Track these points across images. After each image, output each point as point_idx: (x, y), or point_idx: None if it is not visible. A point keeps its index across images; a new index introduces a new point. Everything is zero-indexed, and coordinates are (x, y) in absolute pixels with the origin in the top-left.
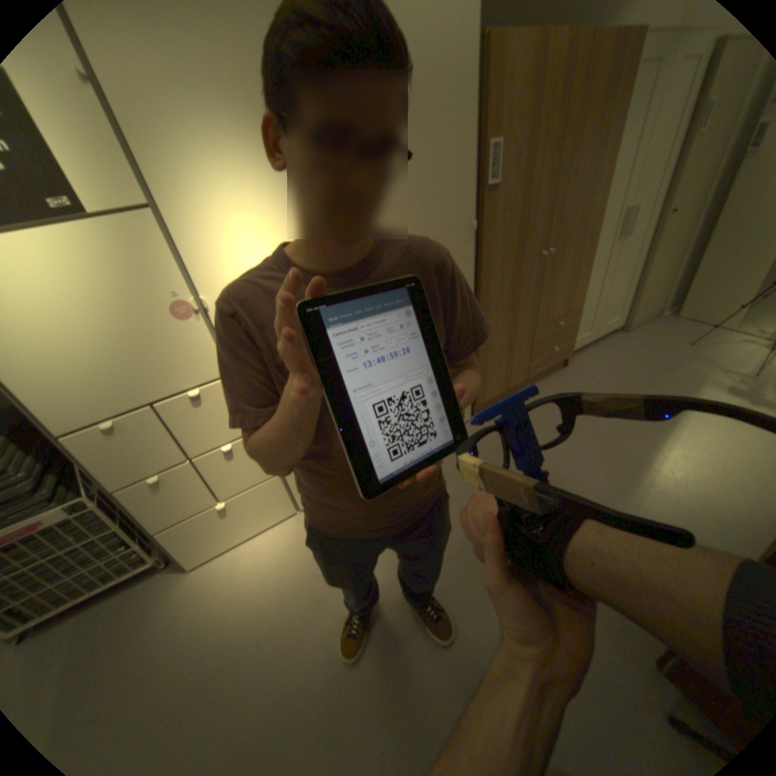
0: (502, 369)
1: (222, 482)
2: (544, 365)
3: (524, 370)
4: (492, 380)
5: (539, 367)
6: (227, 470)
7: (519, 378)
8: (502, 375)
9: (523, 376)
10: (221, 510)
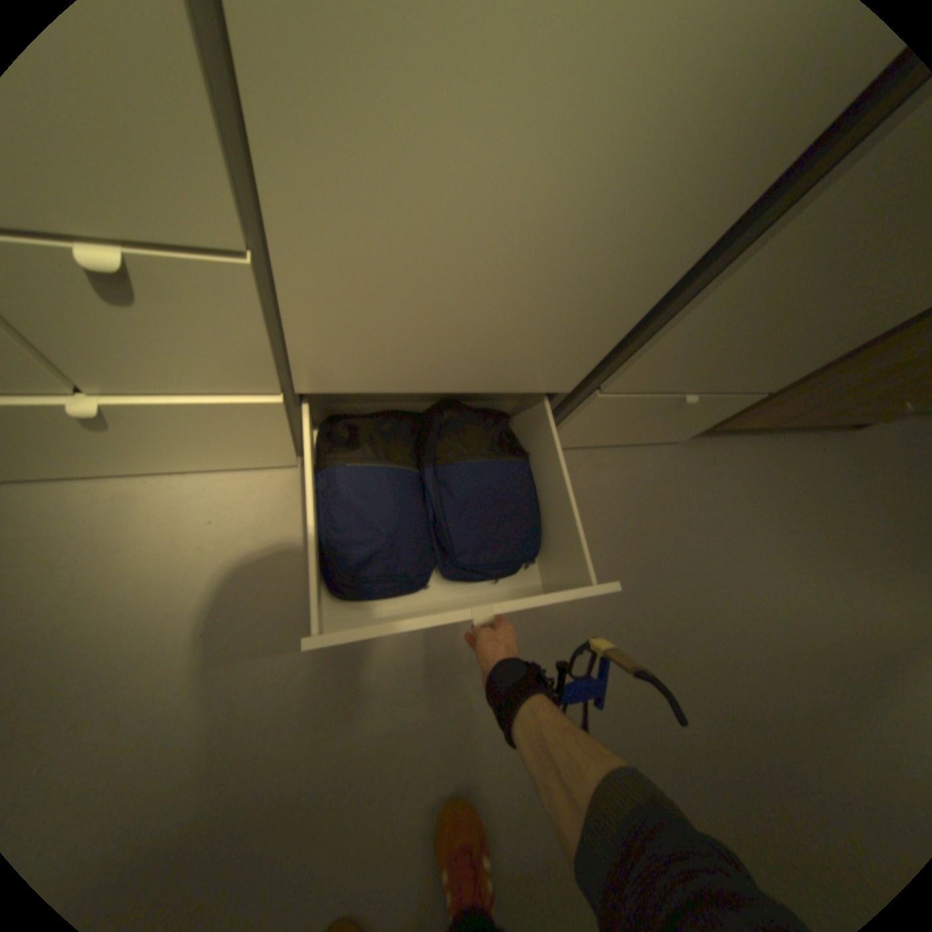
0: (826, 397)
1: (92, 348)
2: (860, 417)
3: (836, 412)
4: (791, 405)
5: (850, 417)
6: (113, 325)
7: (813, 418)
8: (809, 405)
9: (821, 418)
10: (89, 408)
